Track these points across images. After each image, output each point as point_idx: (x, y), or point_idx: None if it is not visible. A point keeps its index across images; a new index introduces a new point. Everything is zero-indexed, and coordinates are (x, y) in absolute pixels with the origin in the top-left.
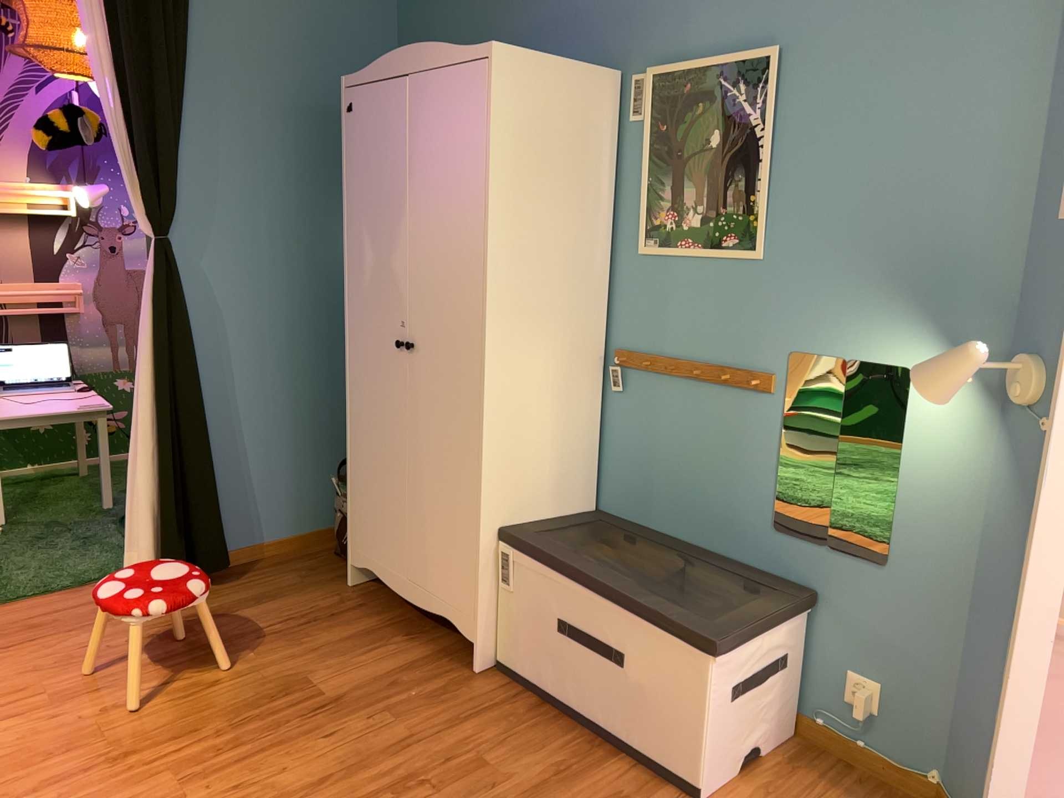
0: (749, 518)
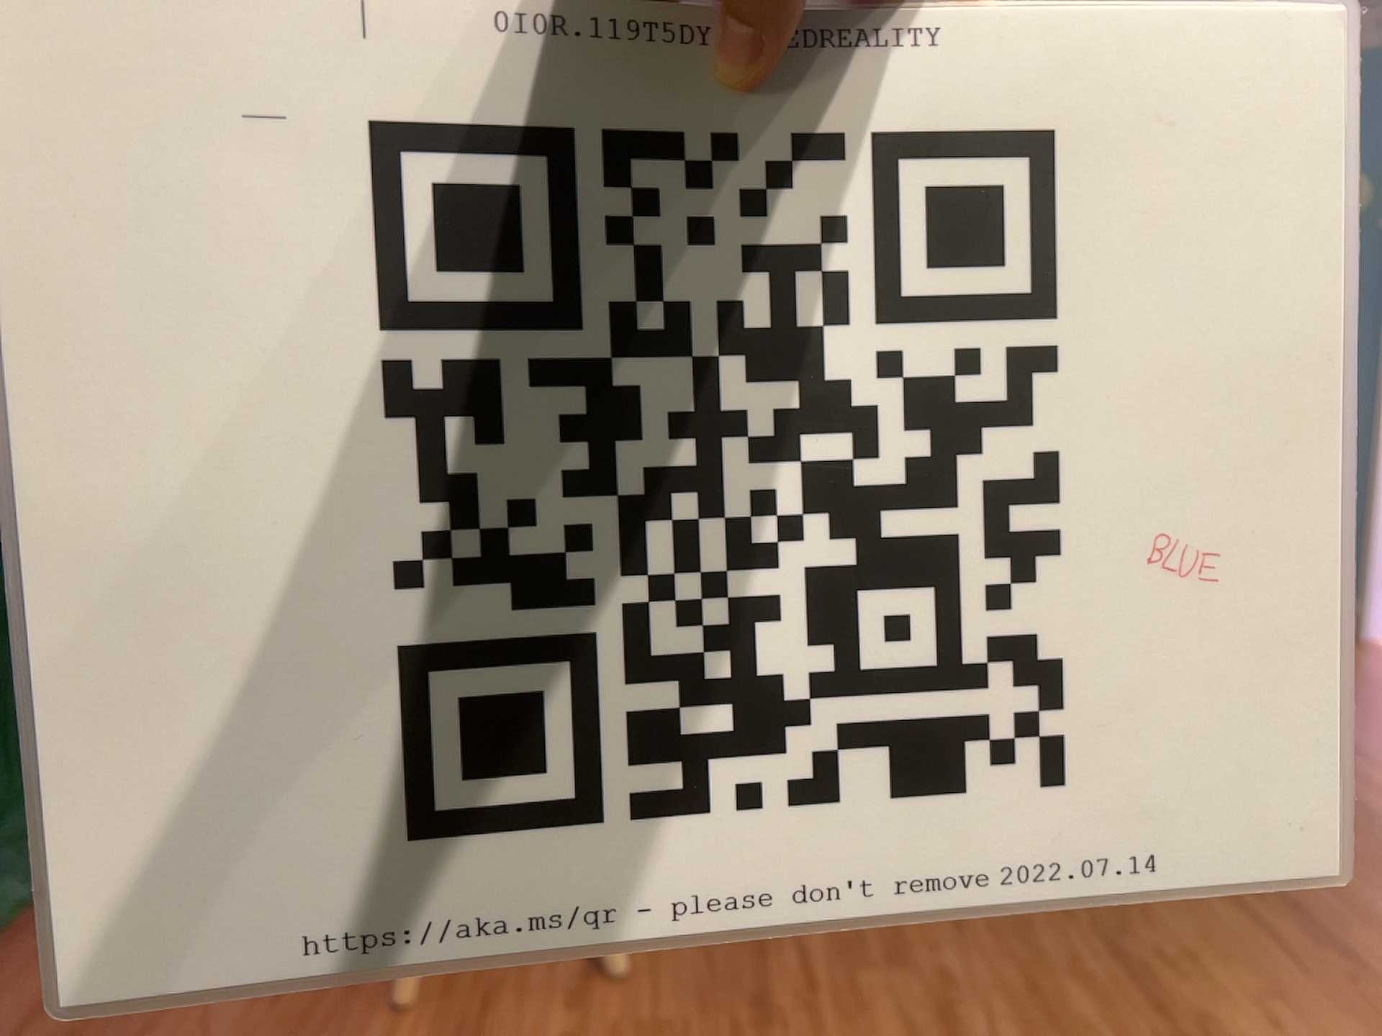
0: None
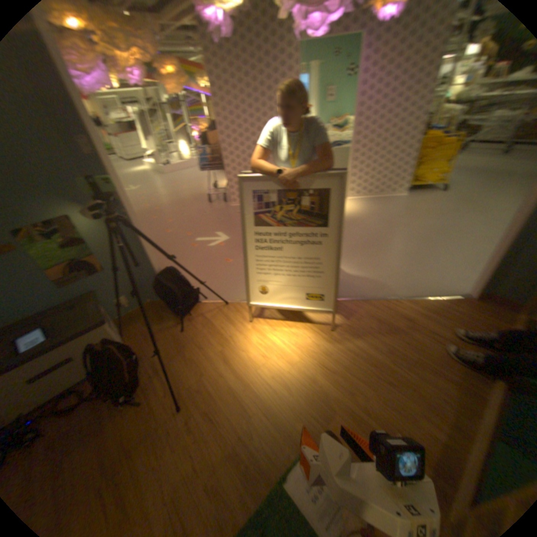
0: (43, 294)
